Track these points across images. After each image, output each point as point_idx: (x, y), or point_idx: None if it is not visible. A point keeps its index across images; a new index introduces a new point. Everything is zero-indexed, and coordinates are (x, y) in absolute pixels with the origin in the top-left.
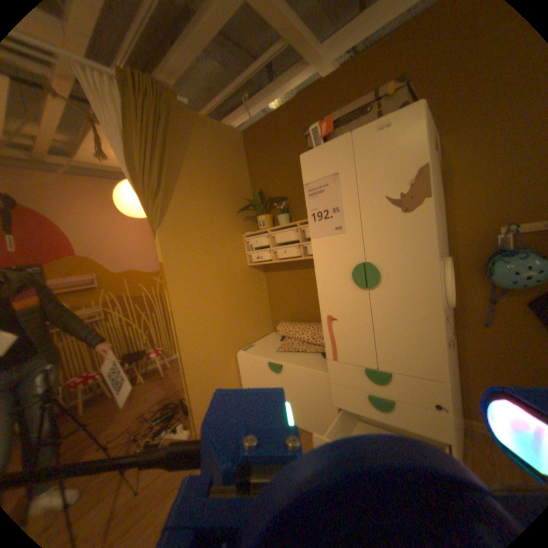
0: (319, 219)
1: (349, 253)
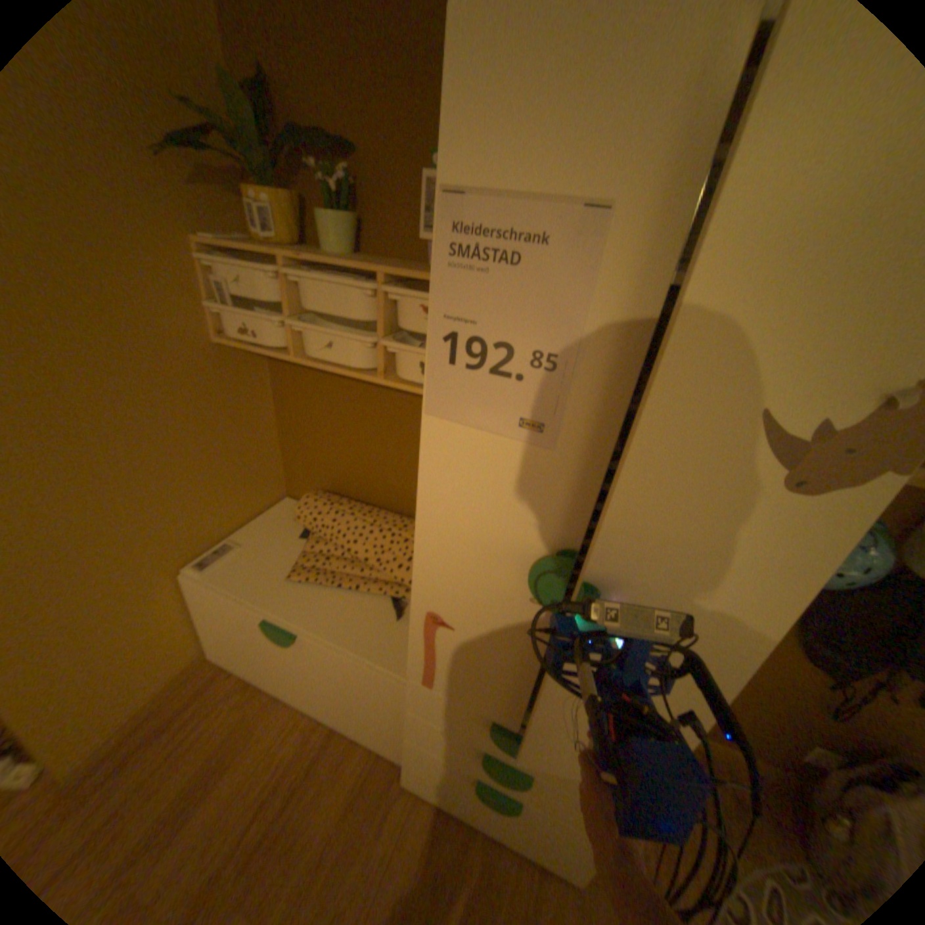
0: (476, 367)
1: (544, 512)
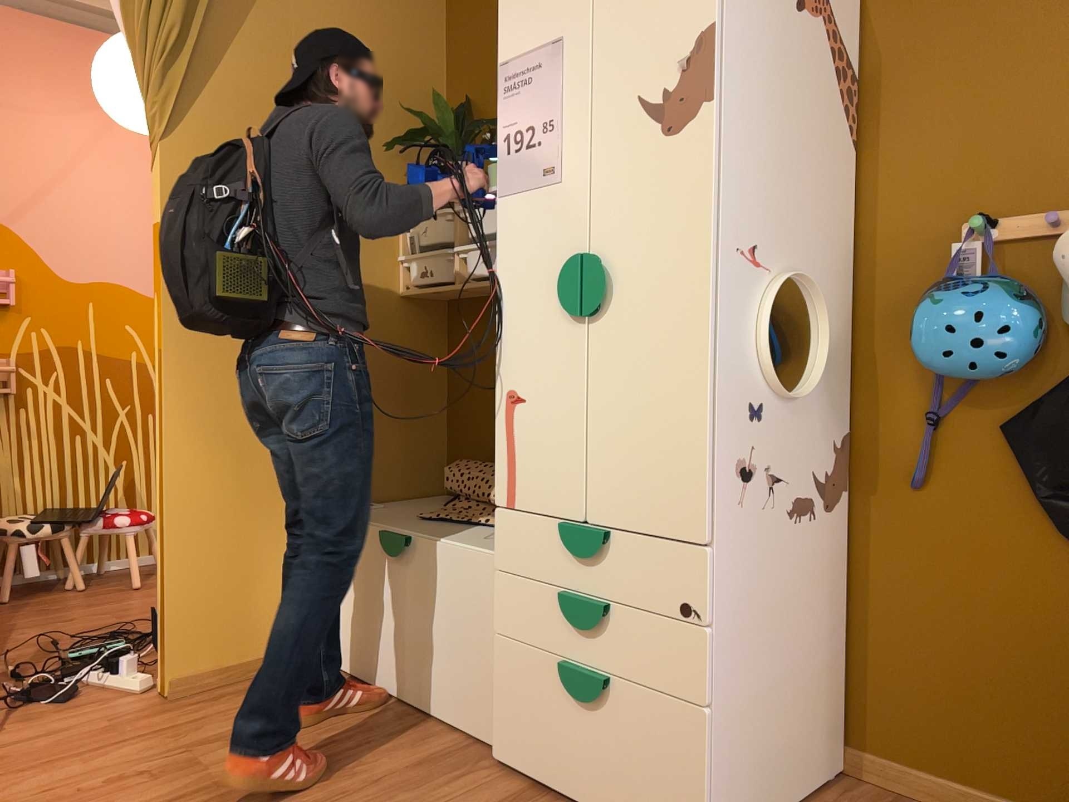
0: (518, 150)
1: (564, 233)
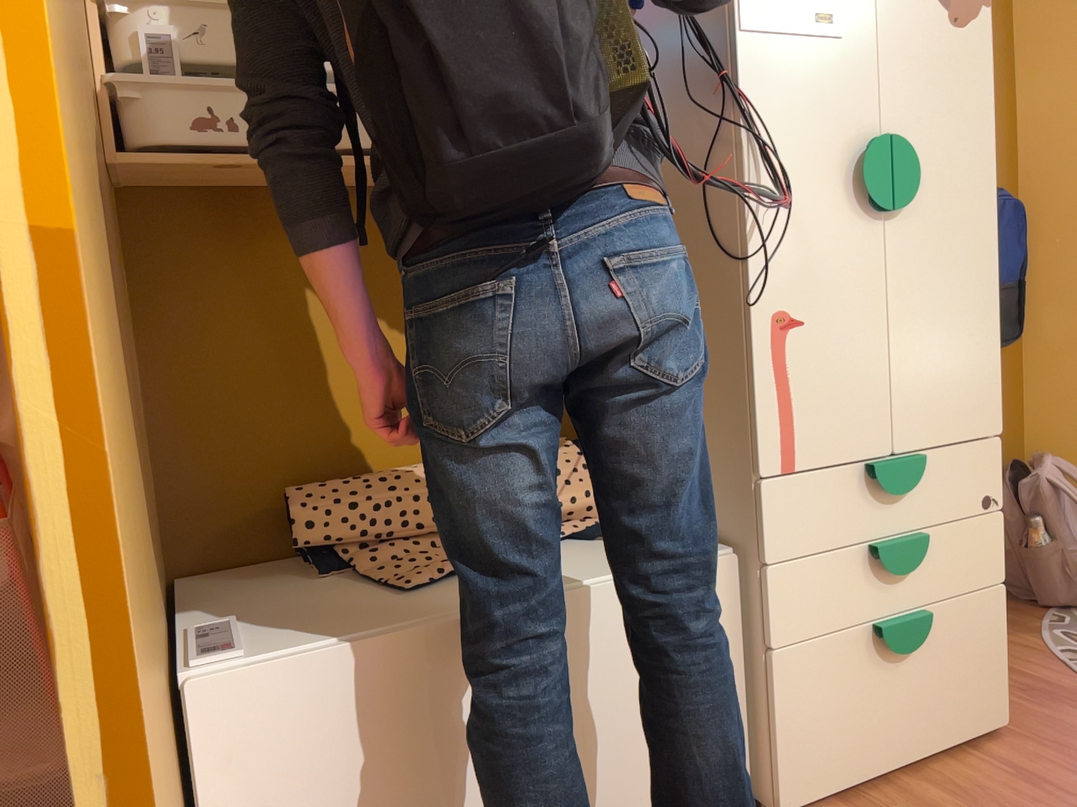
0: None
1: (850, 106)
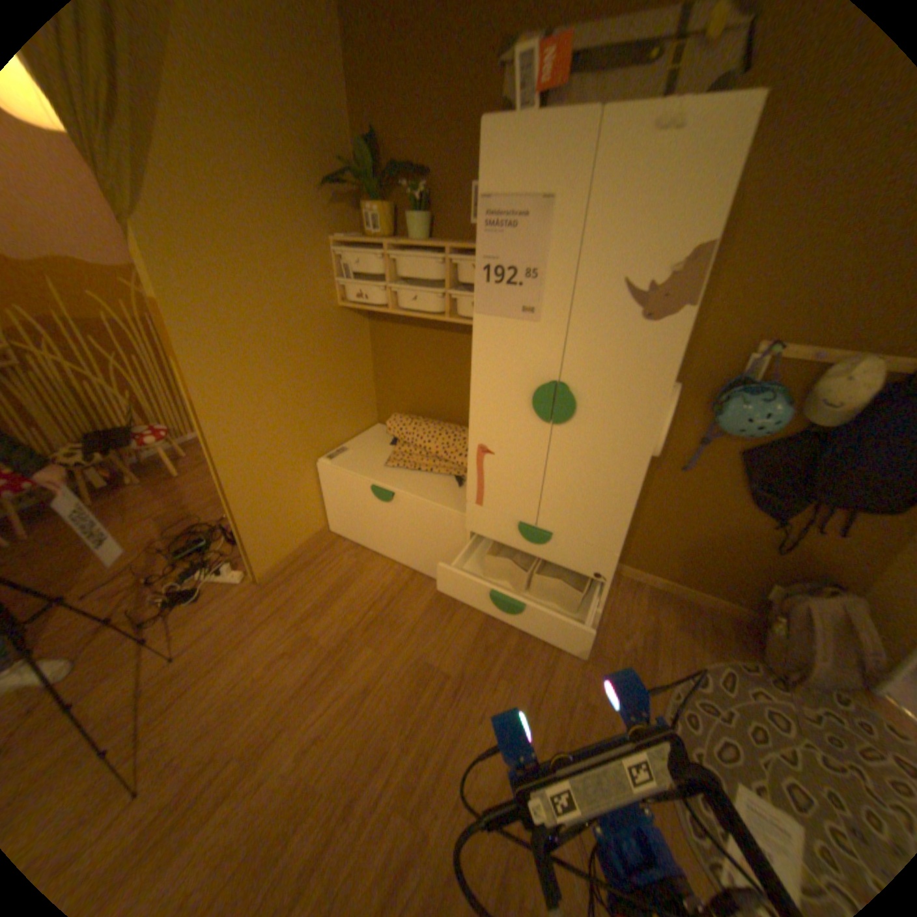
0: (498, 283)
1: (537, 361)
